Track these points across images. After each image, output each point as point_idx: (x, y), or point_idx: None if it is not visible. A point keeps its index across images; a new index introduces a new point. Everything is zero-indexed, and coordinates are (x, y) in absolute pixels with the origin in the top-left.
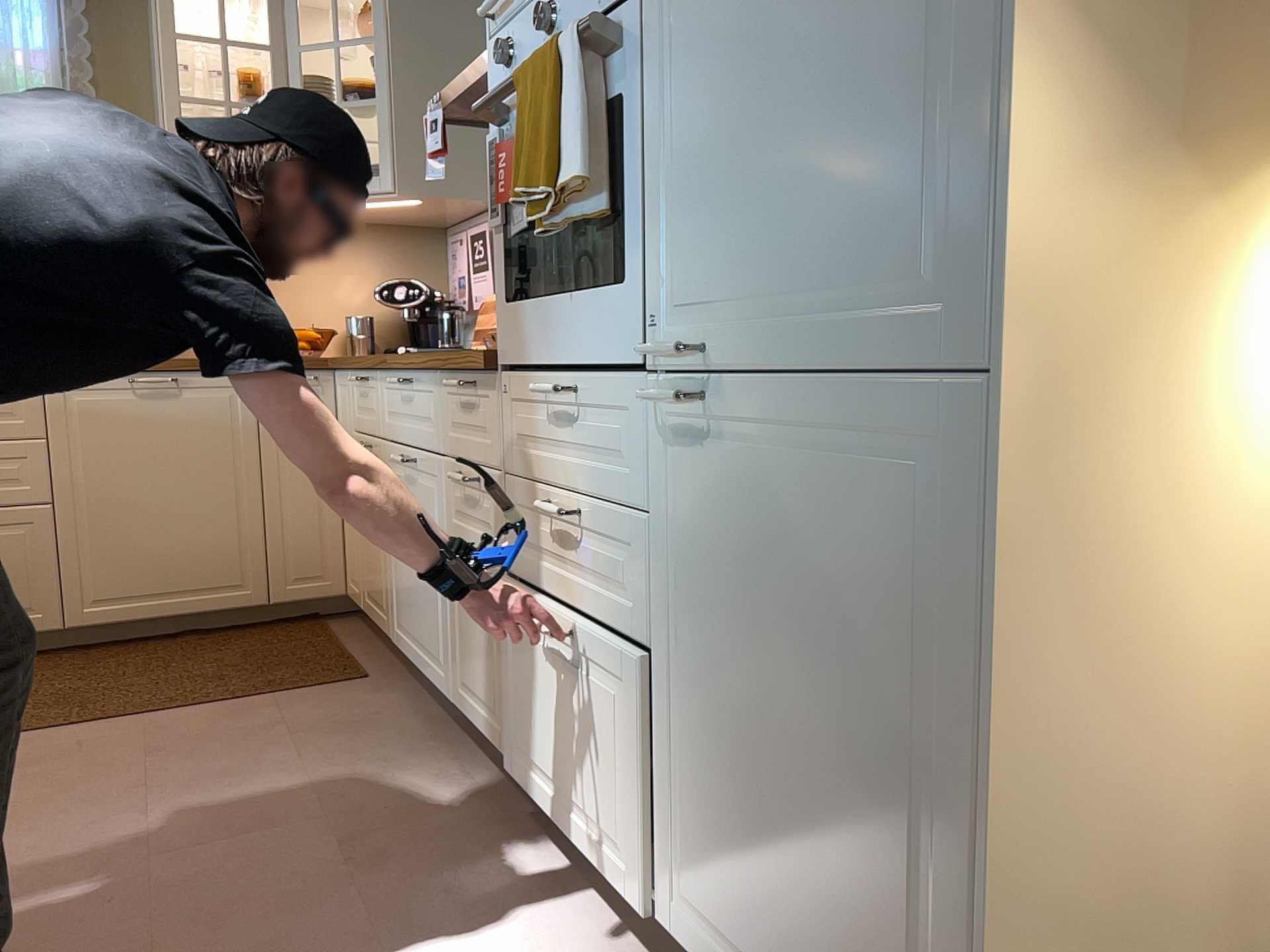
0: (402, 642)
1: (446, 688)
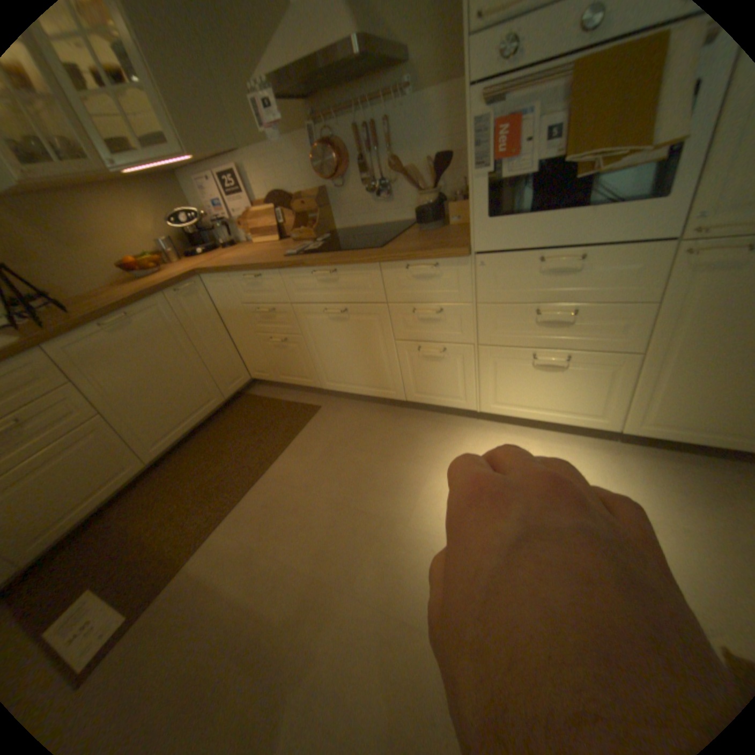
0: (335, 386)
1: (395, 395)
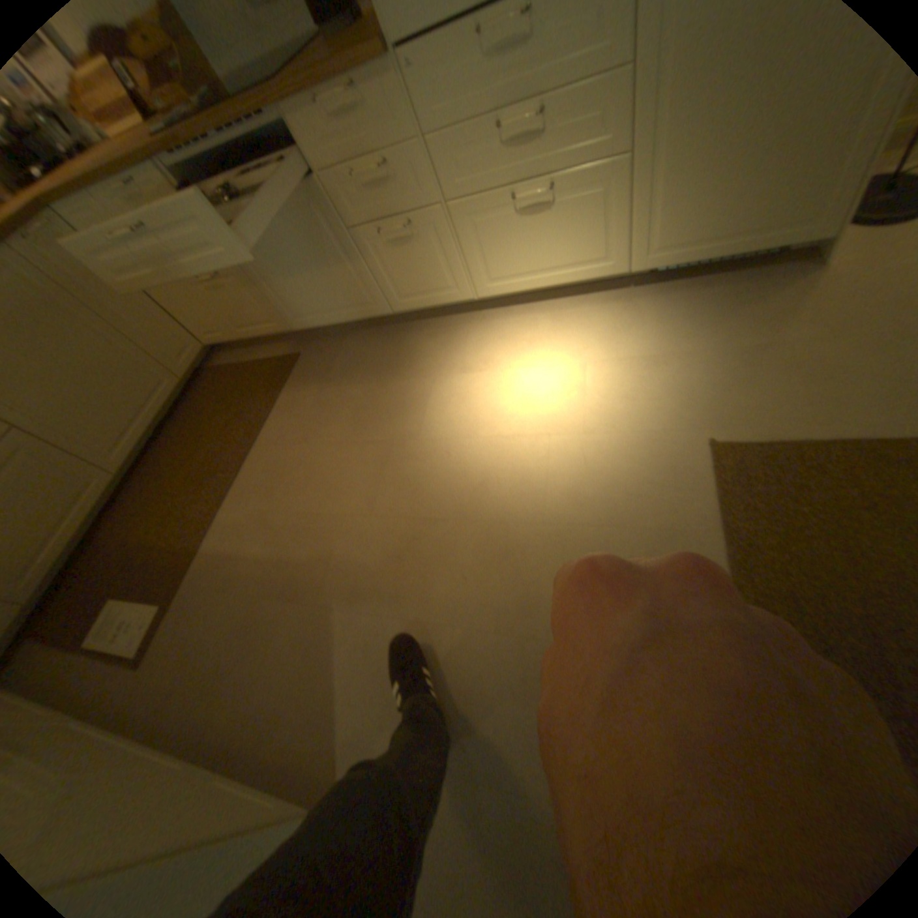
0: (307, 323)
1: (380, 310)
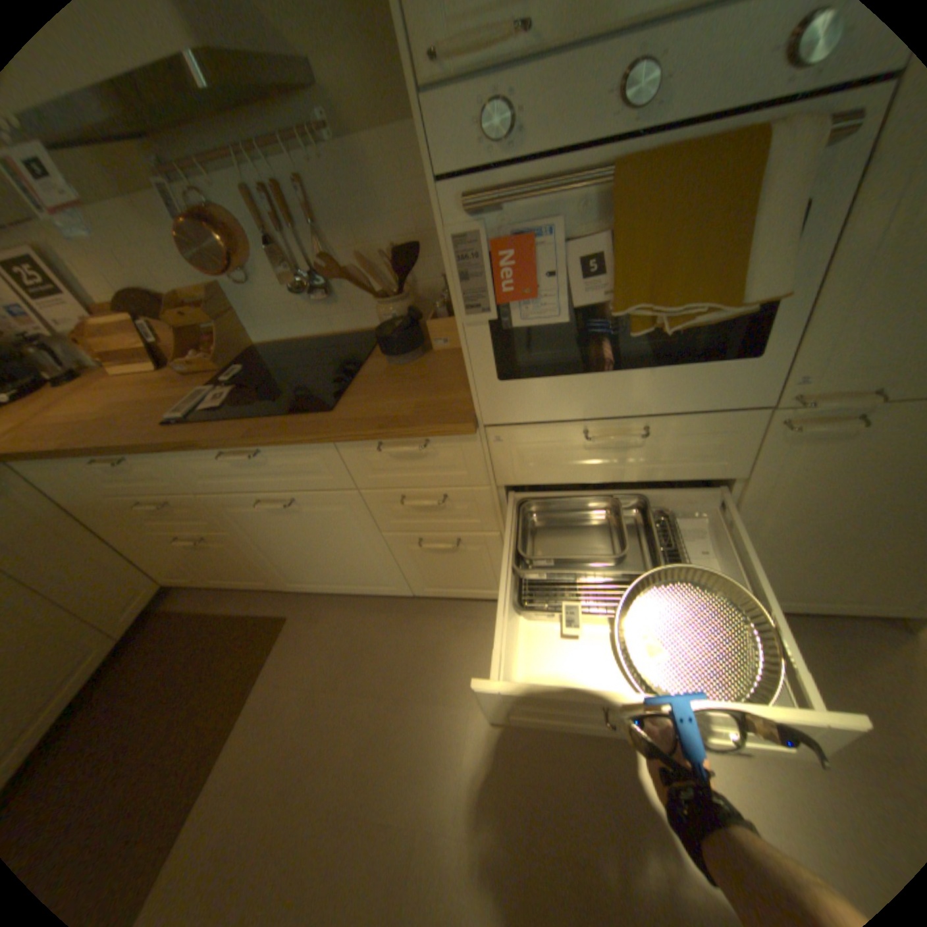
0: (302, 588)
1: (397, 592)
